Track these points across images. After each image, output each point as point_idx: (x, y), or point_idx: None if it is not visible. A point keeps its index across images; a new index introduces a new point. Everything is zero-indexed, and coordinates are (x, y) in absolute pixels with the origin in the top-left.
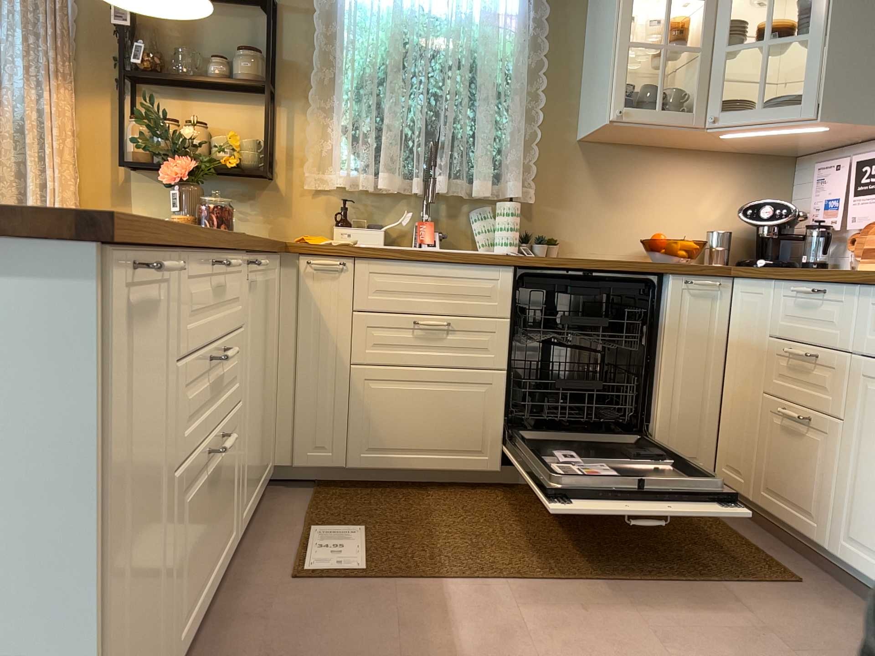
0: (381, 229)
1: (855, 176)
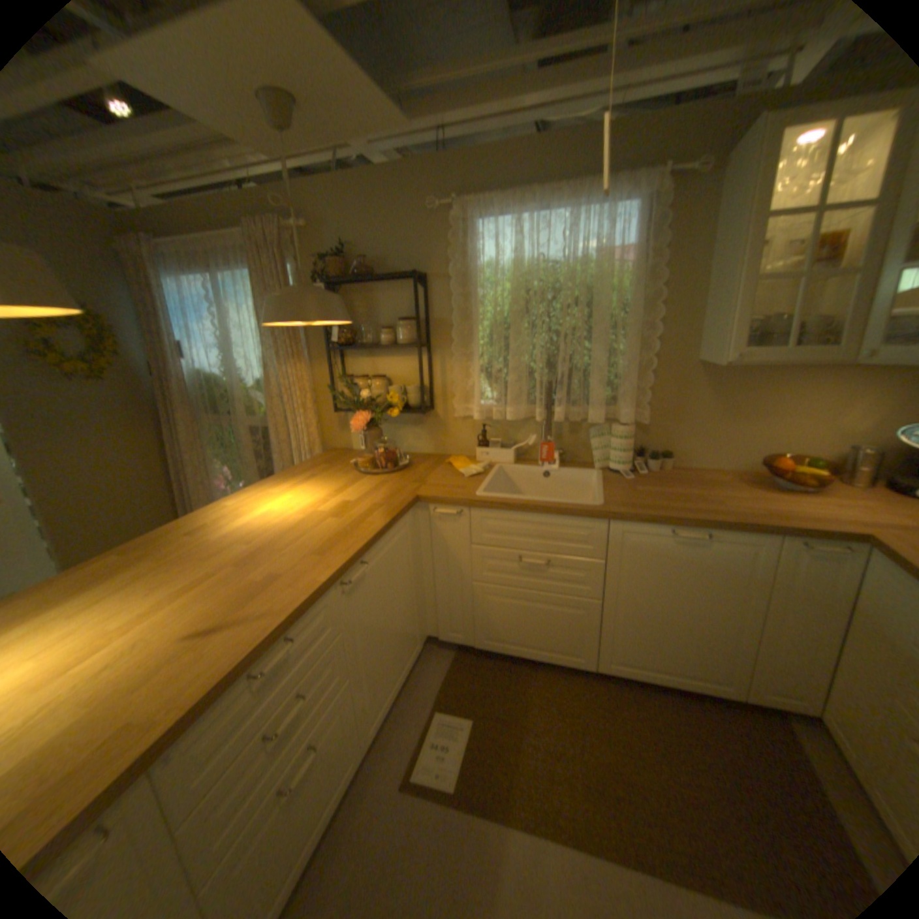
0: (511, 449)
1: None
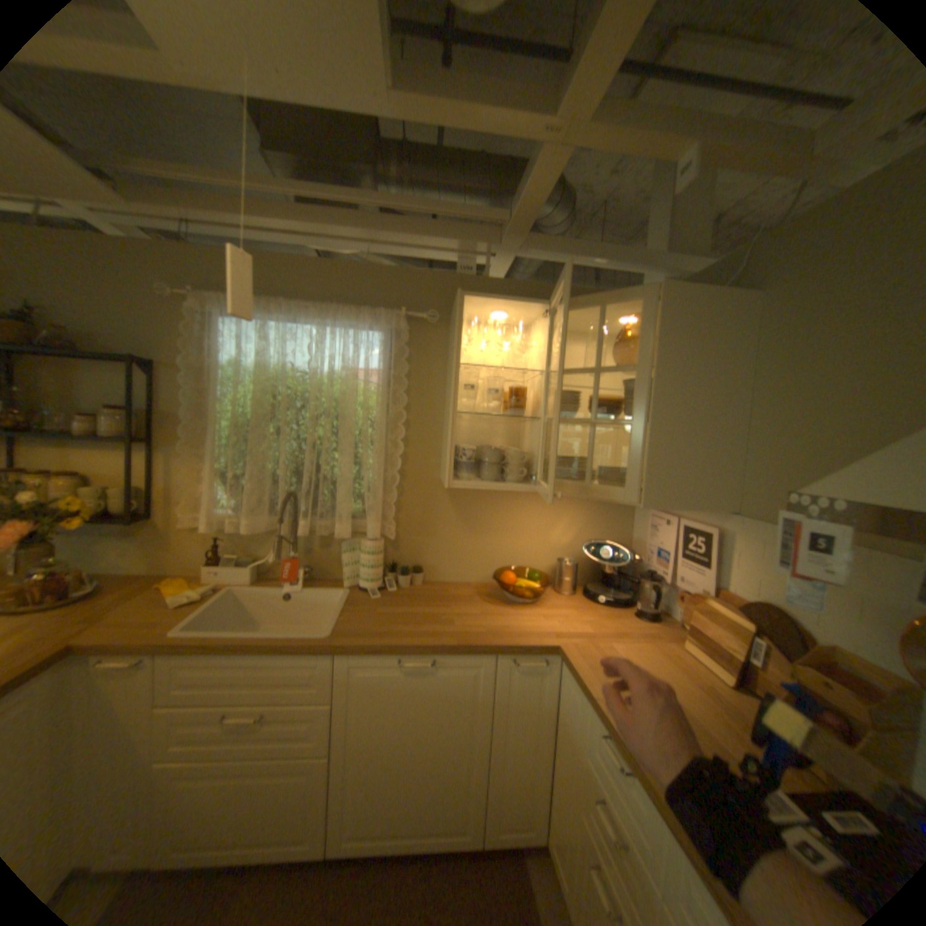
0: (249, 567)
1: (683, 539)
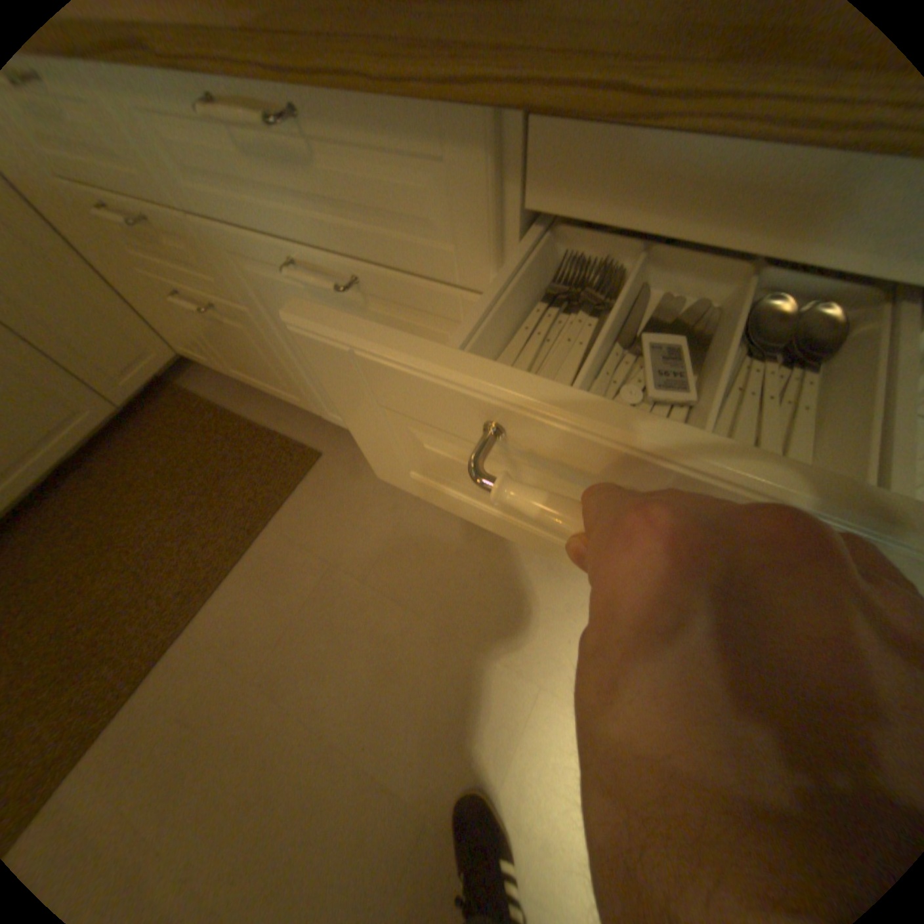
0: None
1: None
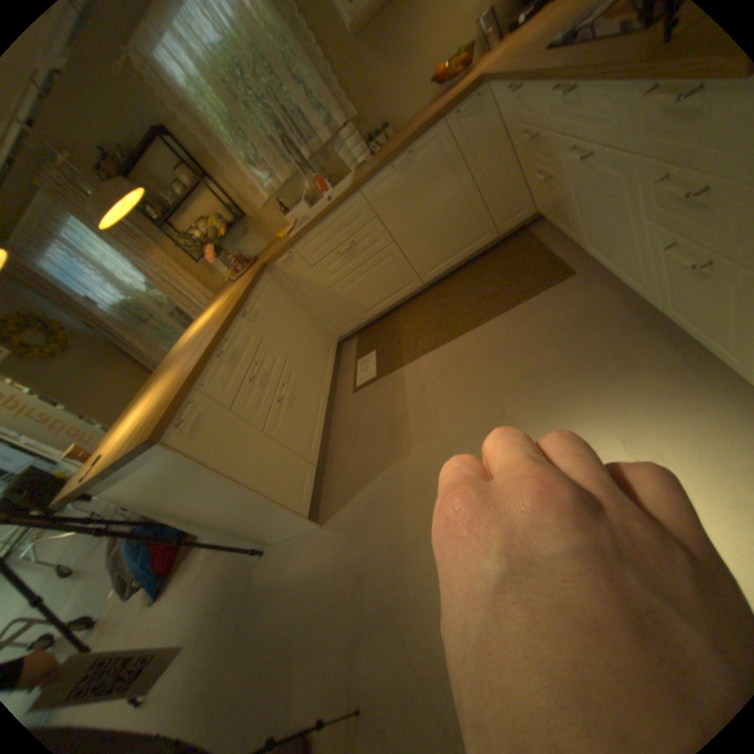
0: (302, 200)
1: None
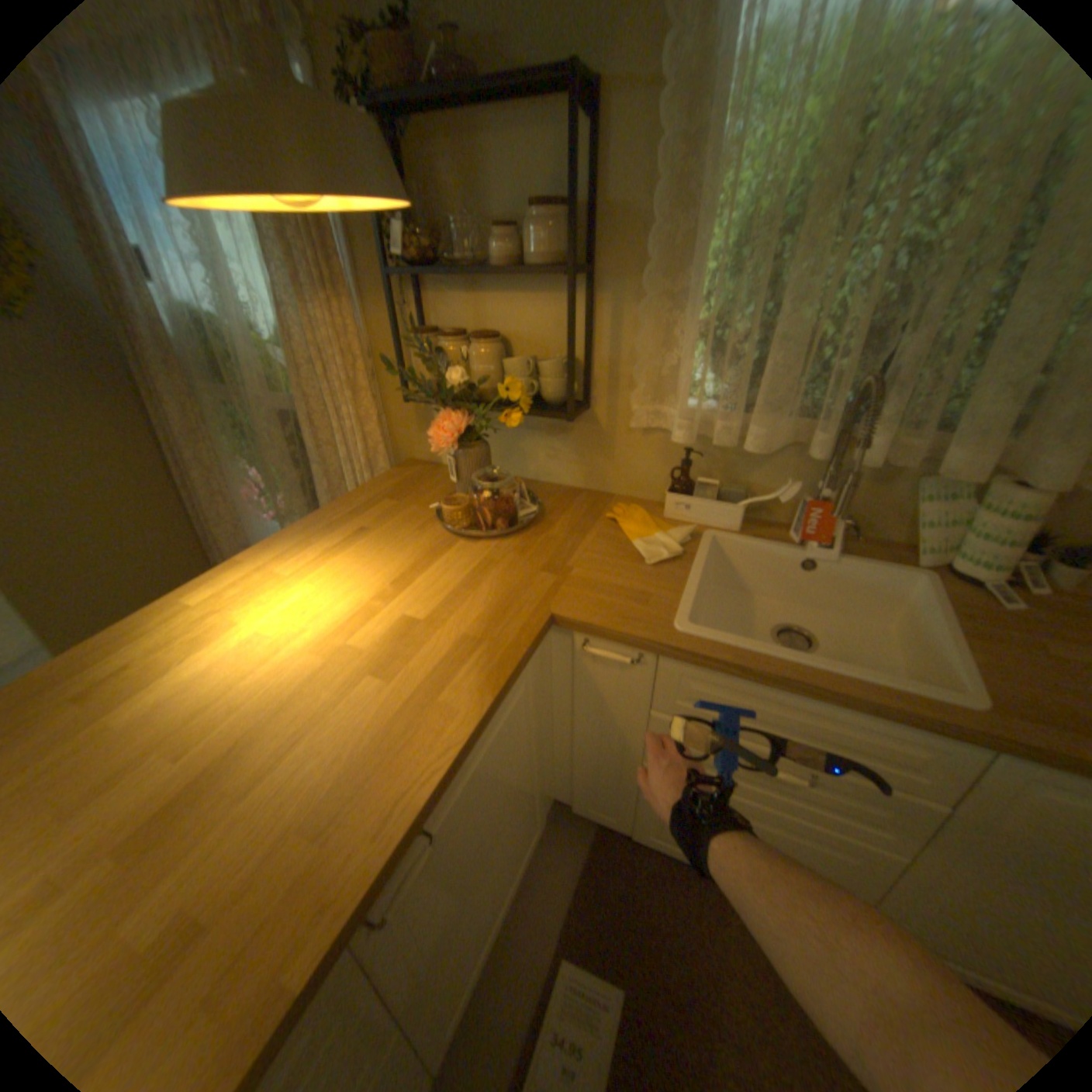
0: (741, 502)
1: None
